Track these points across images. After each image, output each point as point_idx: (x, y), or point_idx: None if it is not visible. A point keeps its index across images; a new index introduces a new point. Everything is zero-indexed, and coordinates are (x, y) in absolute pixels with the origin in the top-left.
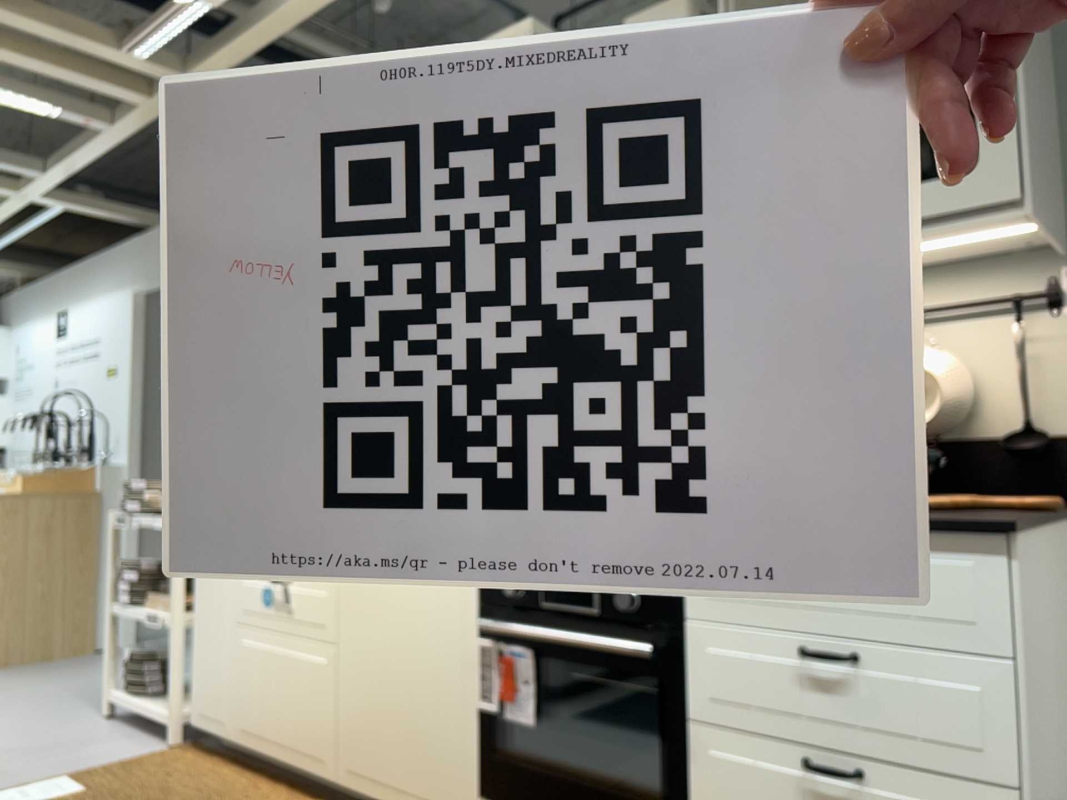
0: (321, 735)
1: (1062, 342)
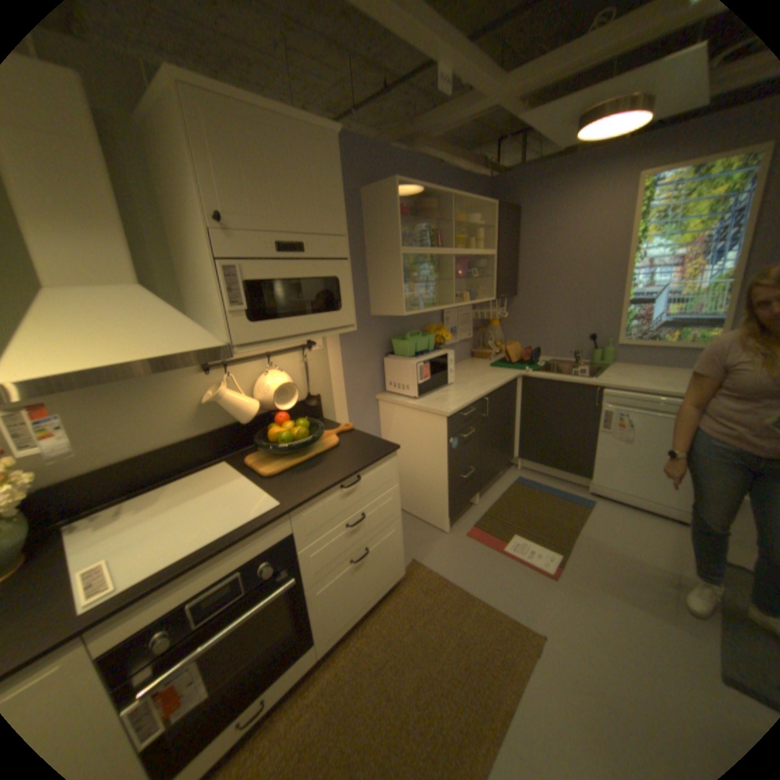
0: None
1: (313, 361)
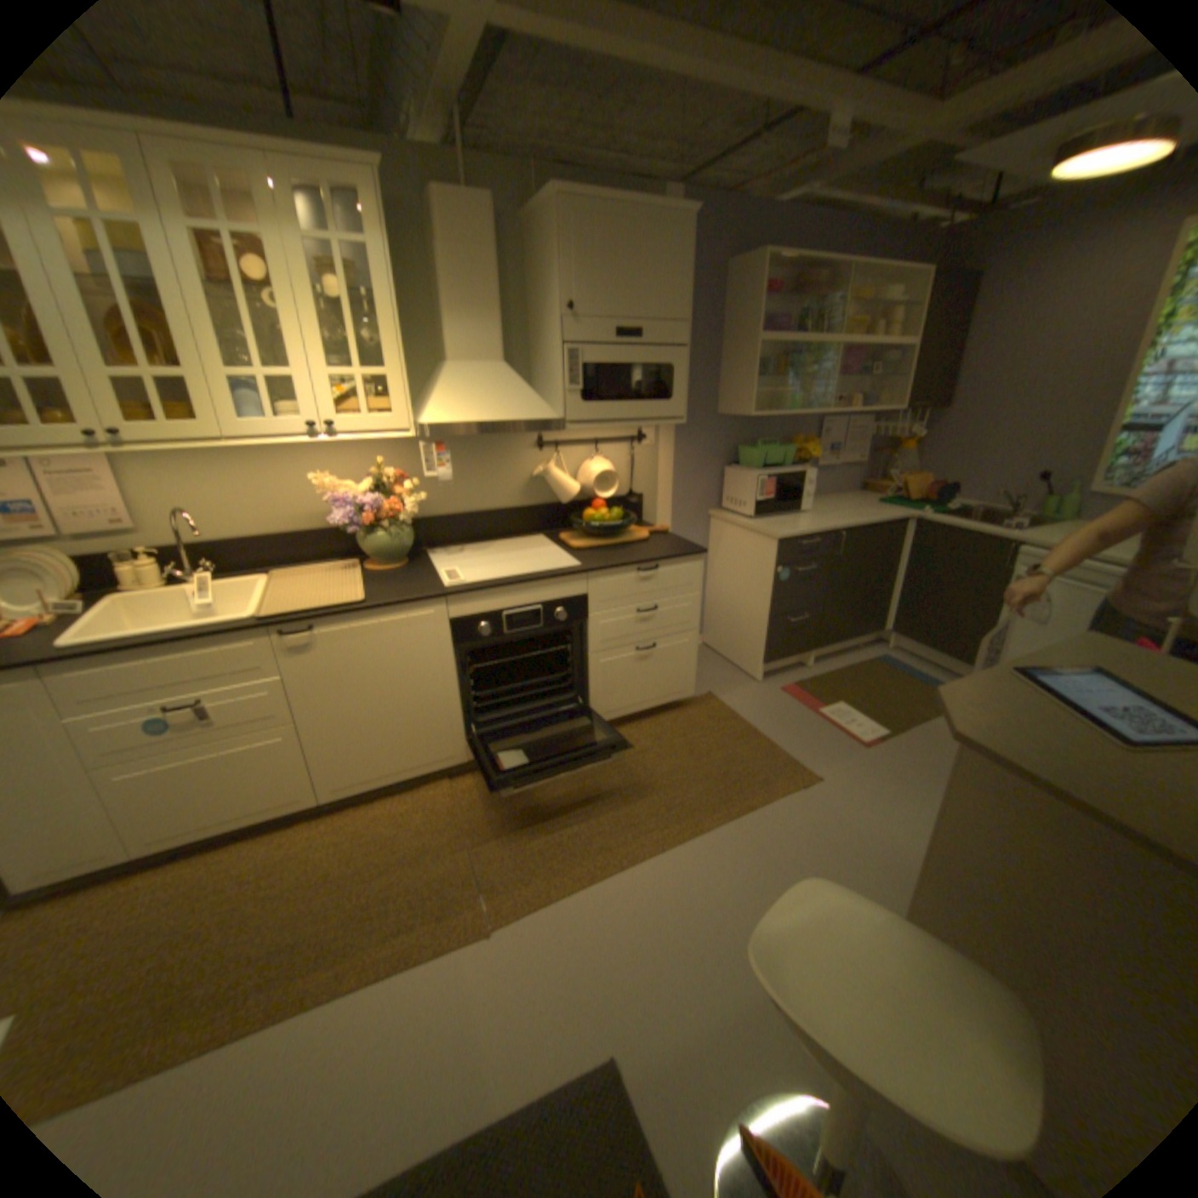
0: (291, 787)
1: (641, 458)
